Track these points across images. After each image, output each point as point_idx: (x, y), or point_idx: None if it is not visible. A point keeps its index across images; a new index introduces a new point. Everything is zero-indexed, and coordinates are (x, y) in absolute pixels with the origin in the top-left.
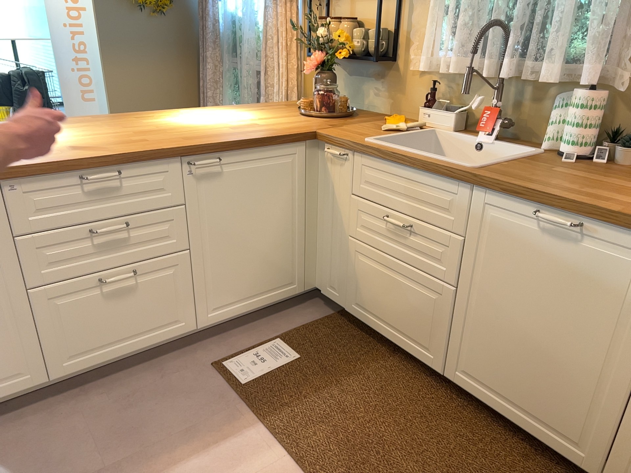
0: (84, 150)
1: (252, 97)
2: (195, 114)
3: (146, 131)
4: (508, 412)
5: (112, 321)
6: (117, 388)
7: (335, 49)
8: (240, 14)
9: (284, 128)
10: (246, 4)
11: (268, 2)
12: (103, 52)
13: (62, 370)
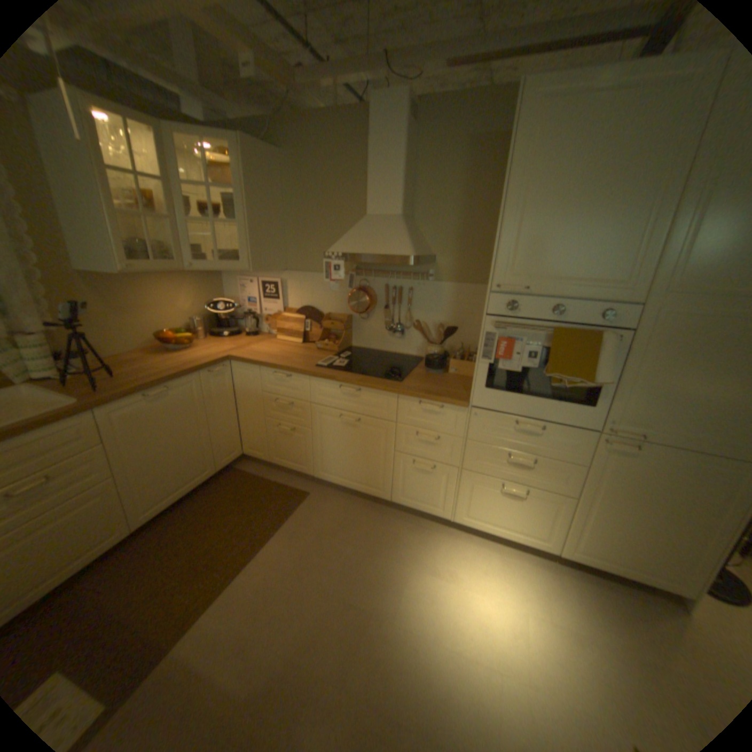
0: None
1: None
2: None
3: None
4: (176, 498)
5: None
6: None
7: None
8: None
9: None
10: None
11: None
12: None
13: None
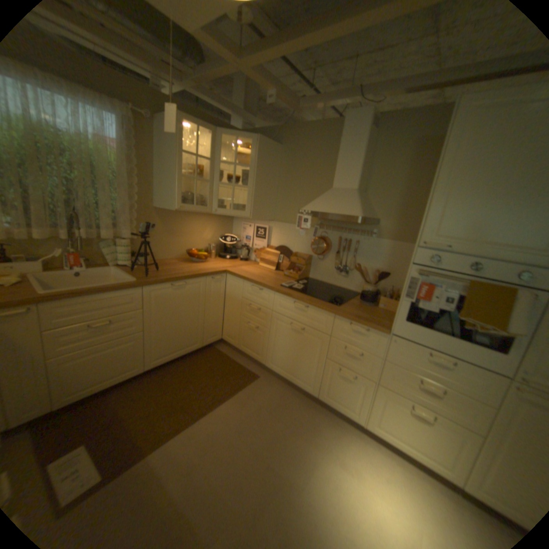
0: None
1: None
2: None
3: None
4: (176, 356)
5: None
6: None
7: None
8: None
9: None
10: None
11: None
12: None
13: None
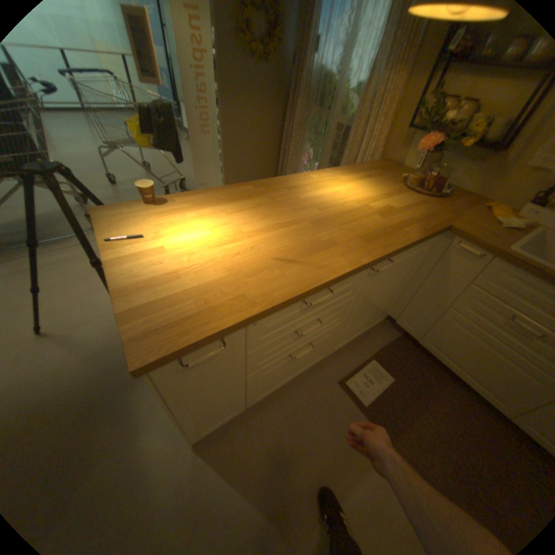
0: (297, 265)
1: (330, 144)
2: (327, 182)
3: (318, 220)
4: None
5: (288, 372)
6: (283, 404)
7: (460, 133)
8: (334, 66)
9: (422, 217)
10: (345, 59)
11: (376, 63)
12: (219, 94)
13: (254, 403)
